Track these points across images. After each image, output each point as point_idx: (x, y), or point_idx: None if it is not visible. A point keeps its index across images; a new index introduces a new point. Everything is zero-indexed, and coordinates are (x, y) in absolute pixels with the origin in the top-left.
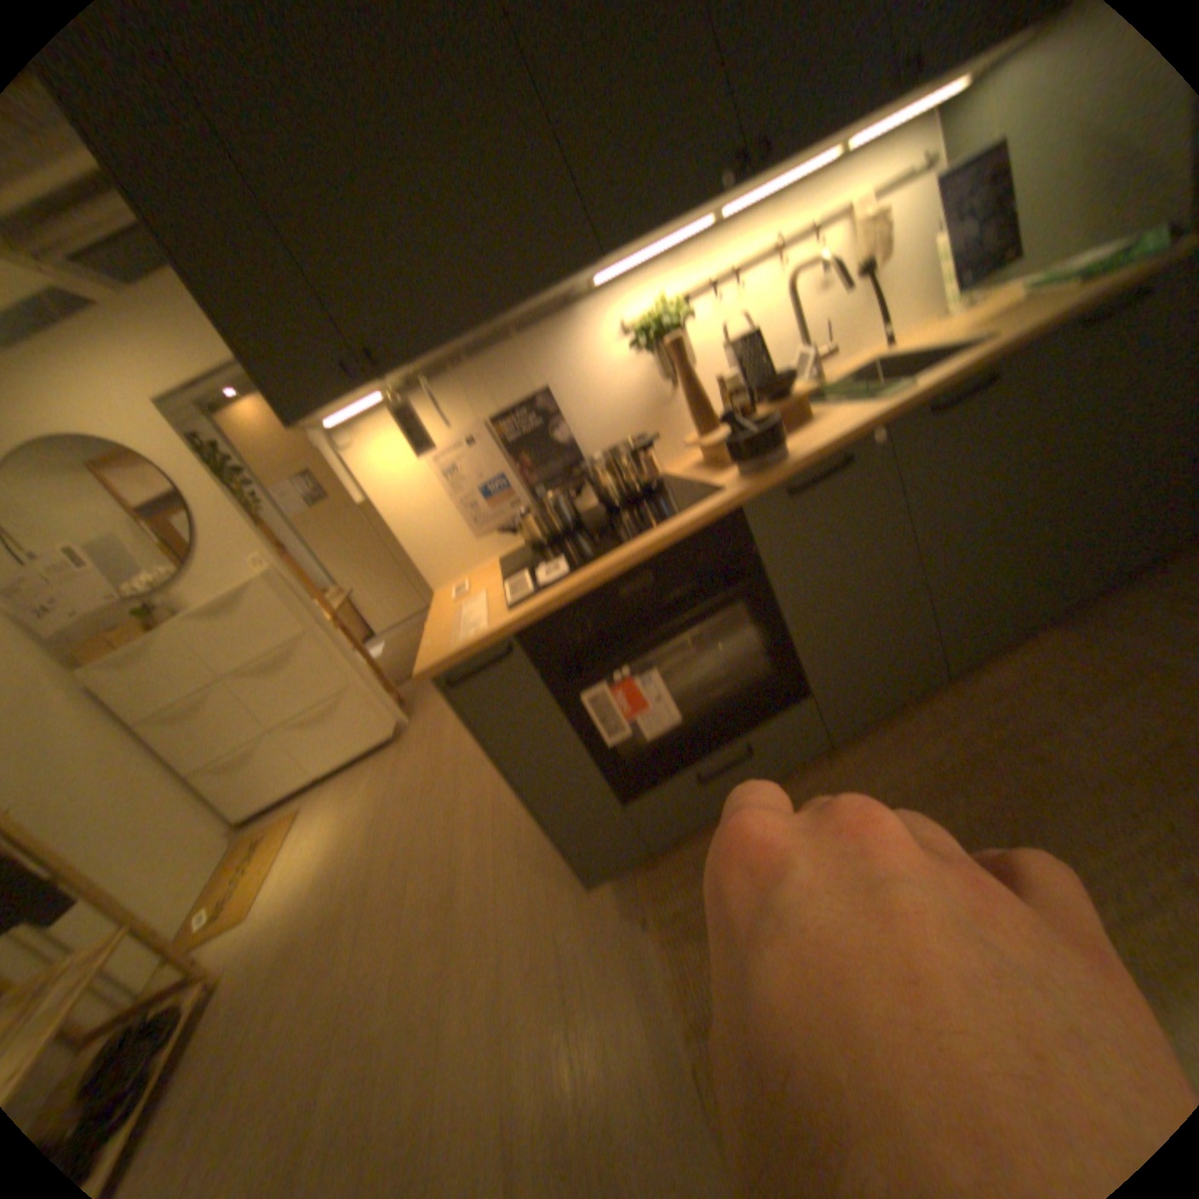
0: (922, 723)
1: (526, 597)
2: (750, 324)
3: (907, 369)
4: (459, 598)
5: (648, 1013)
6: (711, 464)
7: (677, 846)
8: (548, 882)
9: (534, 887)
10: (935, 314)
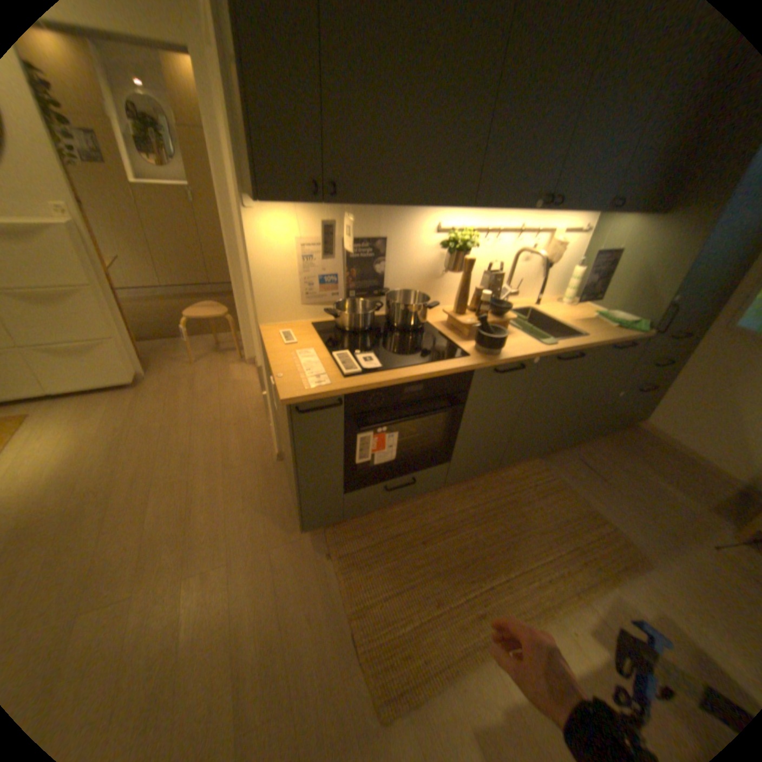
0: (479, 486)
1: (355, 377)
2: (494, 268)
3: (539, 323)
4: (290, 348)
5: (327, 607)
6: (453, 333)
7: (351, 519)
8: (264, 523)
9: (254, 525)
10: (553, 298)
